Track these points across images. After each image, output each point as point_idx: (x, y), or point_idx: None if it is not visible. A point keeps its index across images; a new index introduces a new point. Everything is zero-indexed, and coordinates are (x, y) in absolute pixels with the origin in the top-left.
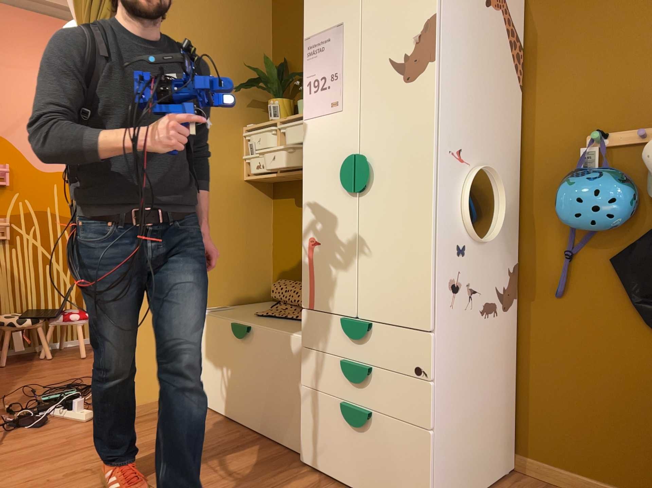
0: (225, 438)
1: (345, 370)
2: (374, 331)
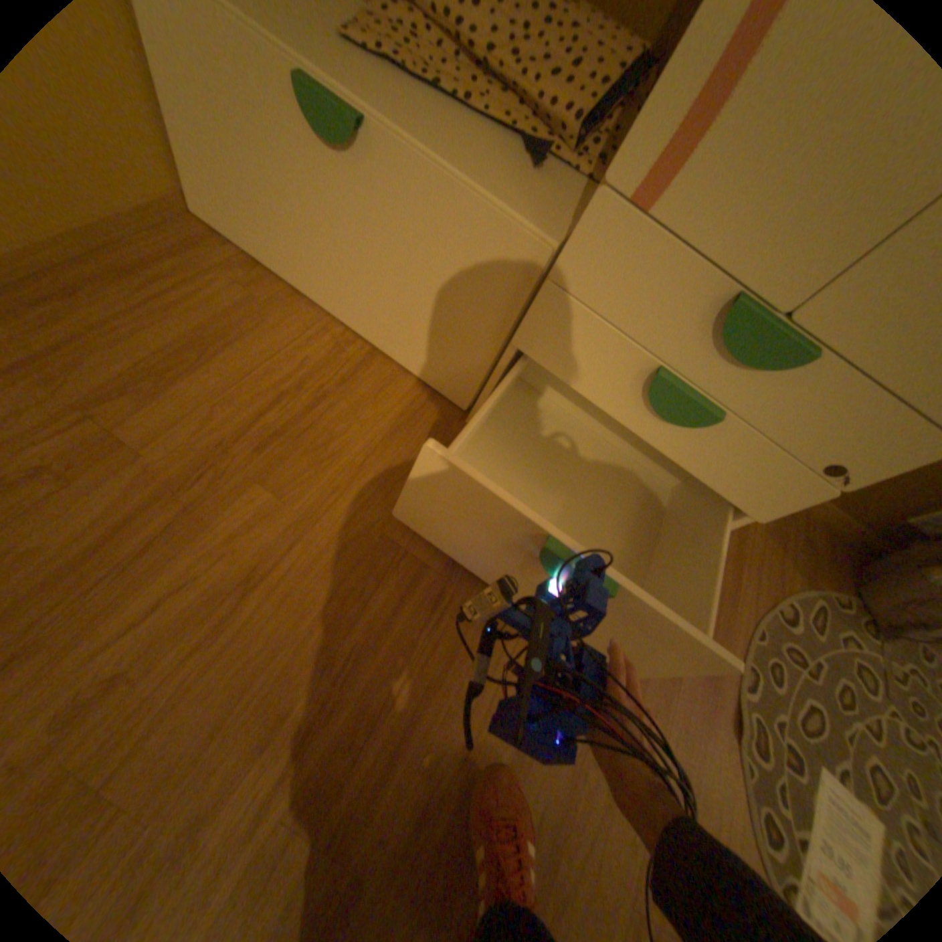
0: (313, 352)
1: (662, 391)
2: (808, 364)
